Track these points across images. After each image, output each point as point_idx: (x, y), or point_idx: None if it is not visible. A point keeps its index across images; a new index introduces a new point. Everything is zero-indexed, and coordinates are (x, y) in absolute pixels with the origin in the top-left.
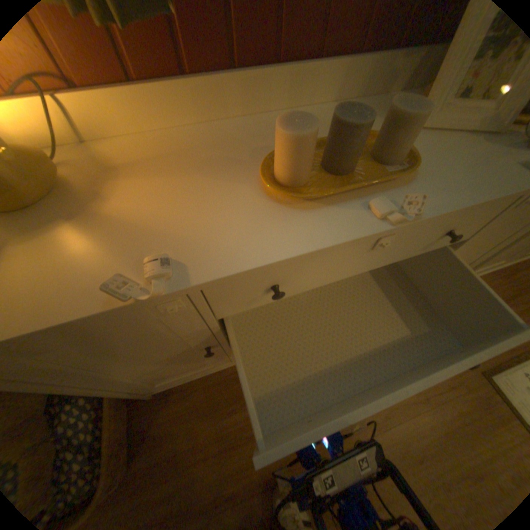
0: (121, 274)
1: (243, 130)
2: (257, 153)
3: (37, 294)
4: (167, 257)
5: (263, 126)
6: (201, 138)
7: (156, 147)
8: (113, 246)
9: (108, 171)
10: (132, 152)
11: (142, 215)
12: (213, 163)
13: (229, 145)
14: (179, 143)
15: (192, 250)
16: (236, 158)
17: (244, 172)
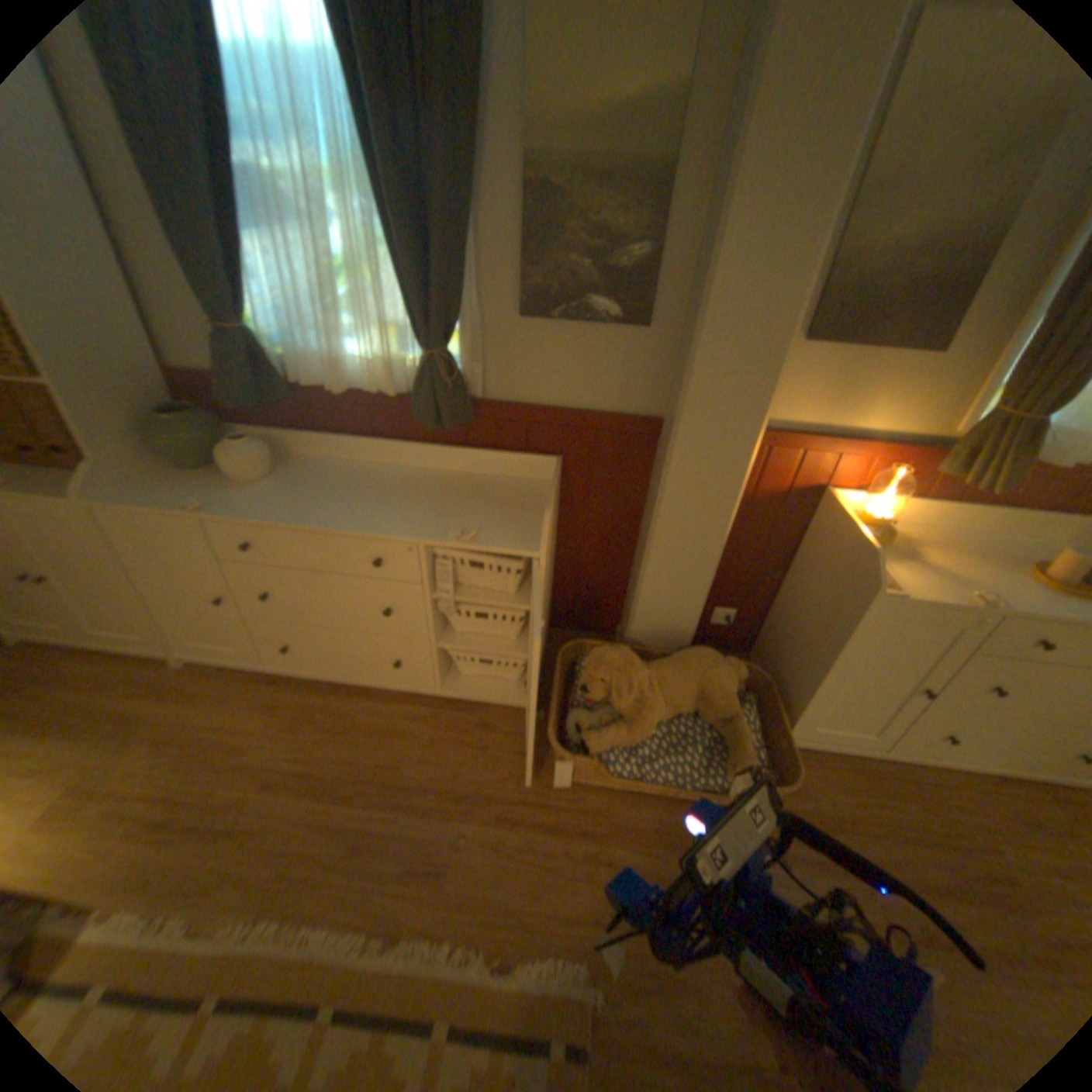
0: (973, 594)
1: (993, 543)
2: (1015, 561)
3: (924, 589)
4: (994, 595)
5: (1008, 544)
6: (962, 540)
7: (931, 537)
8: (948, 582)
9: (909, 542)
10: (916, 535)
11: (954, 572)
12: (983, 558)
13: (988, 550)
14: (947, 538)
15: (1002, 598)
16: (999, 559)
17: (1011, 569)
